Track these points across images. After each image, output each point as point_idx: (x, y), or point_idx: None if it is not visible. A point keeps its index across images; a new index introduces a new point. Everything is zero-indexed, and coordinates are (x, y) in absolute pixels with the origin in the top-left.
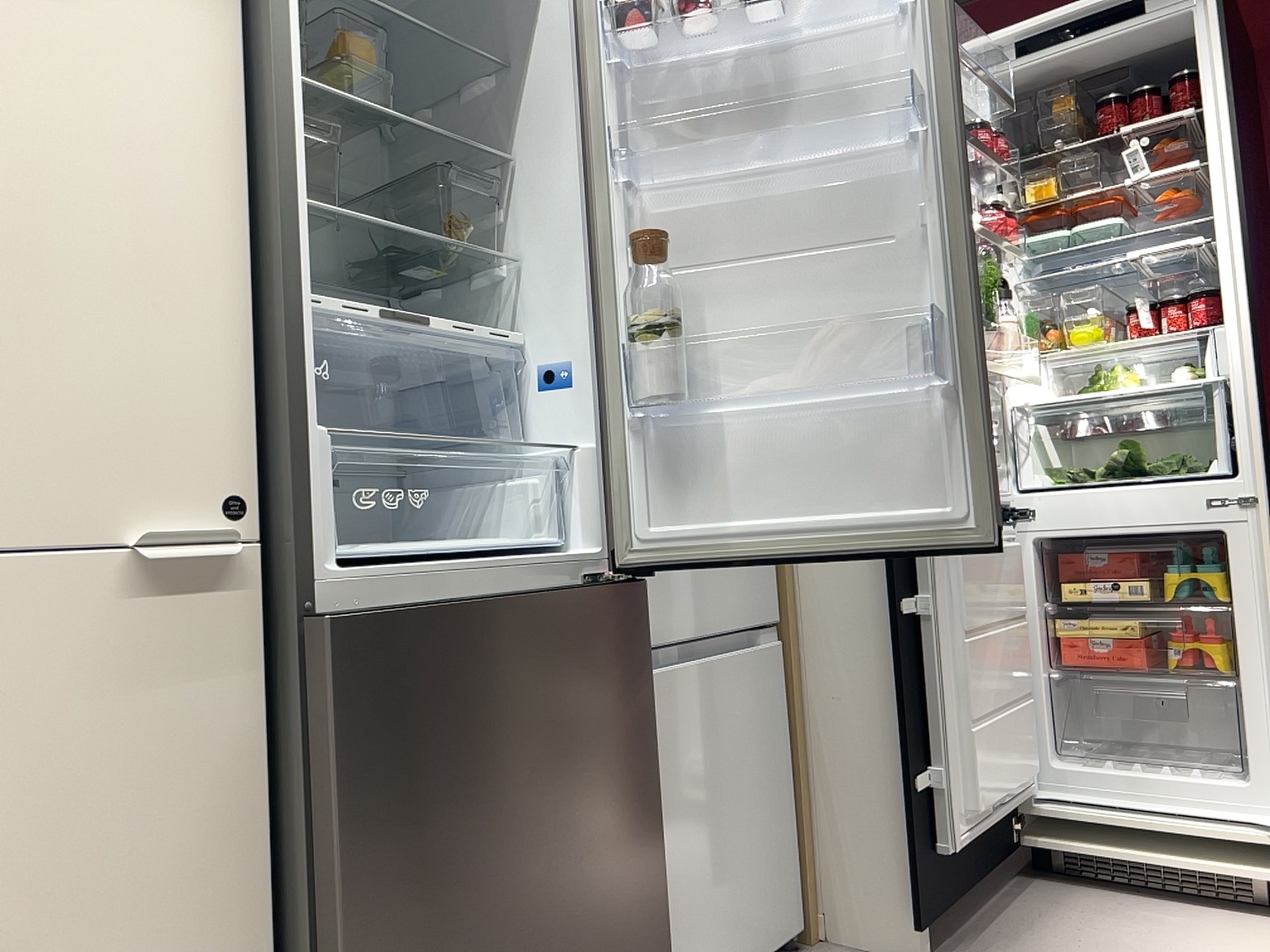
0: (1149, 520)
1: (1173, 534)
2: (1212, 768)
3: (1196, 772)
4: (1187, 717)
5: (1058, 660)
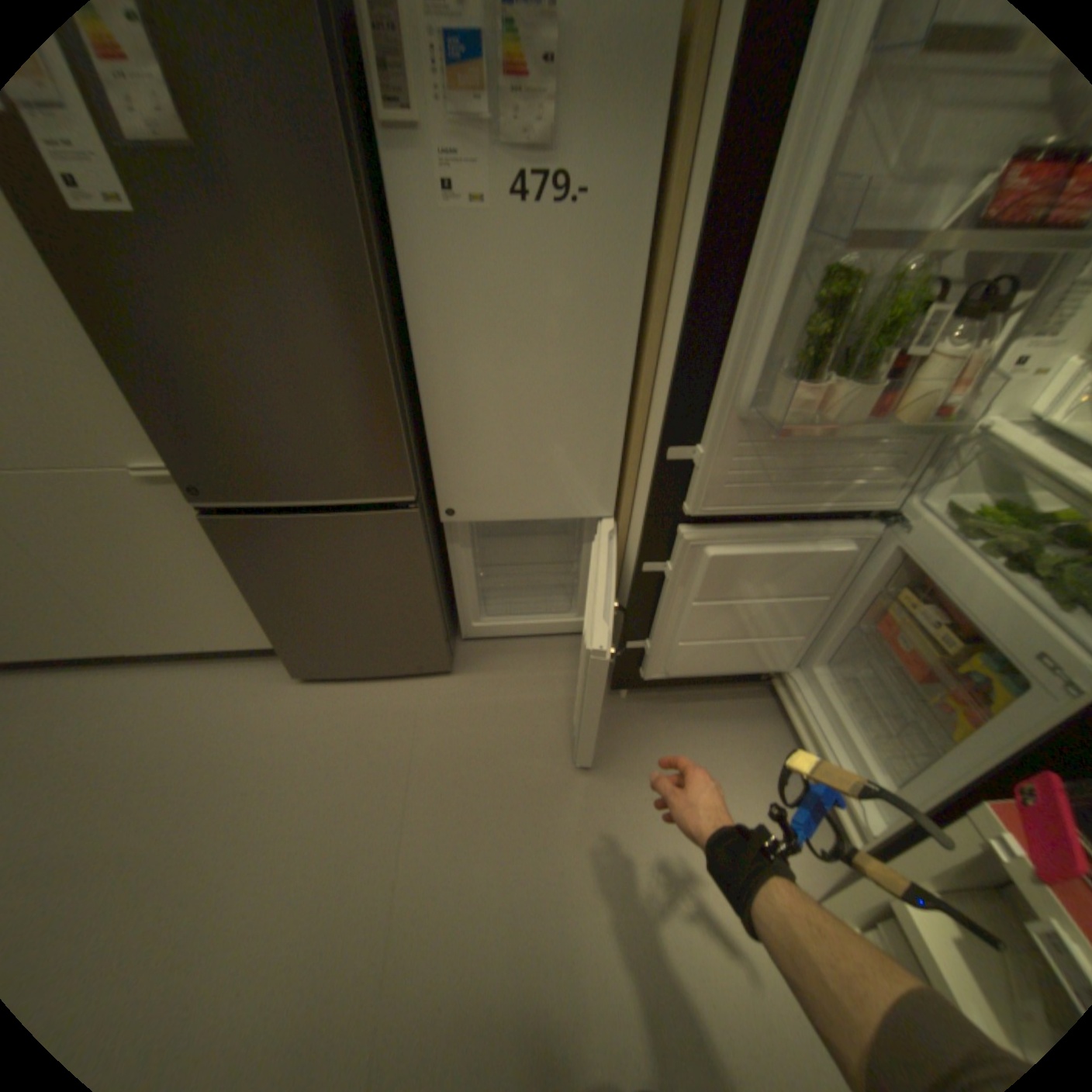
0: (979, 615)
1: (993, 641)
2: (914, 760)
3: (887, 754)
4: (954, 721)
5: (878, 621)
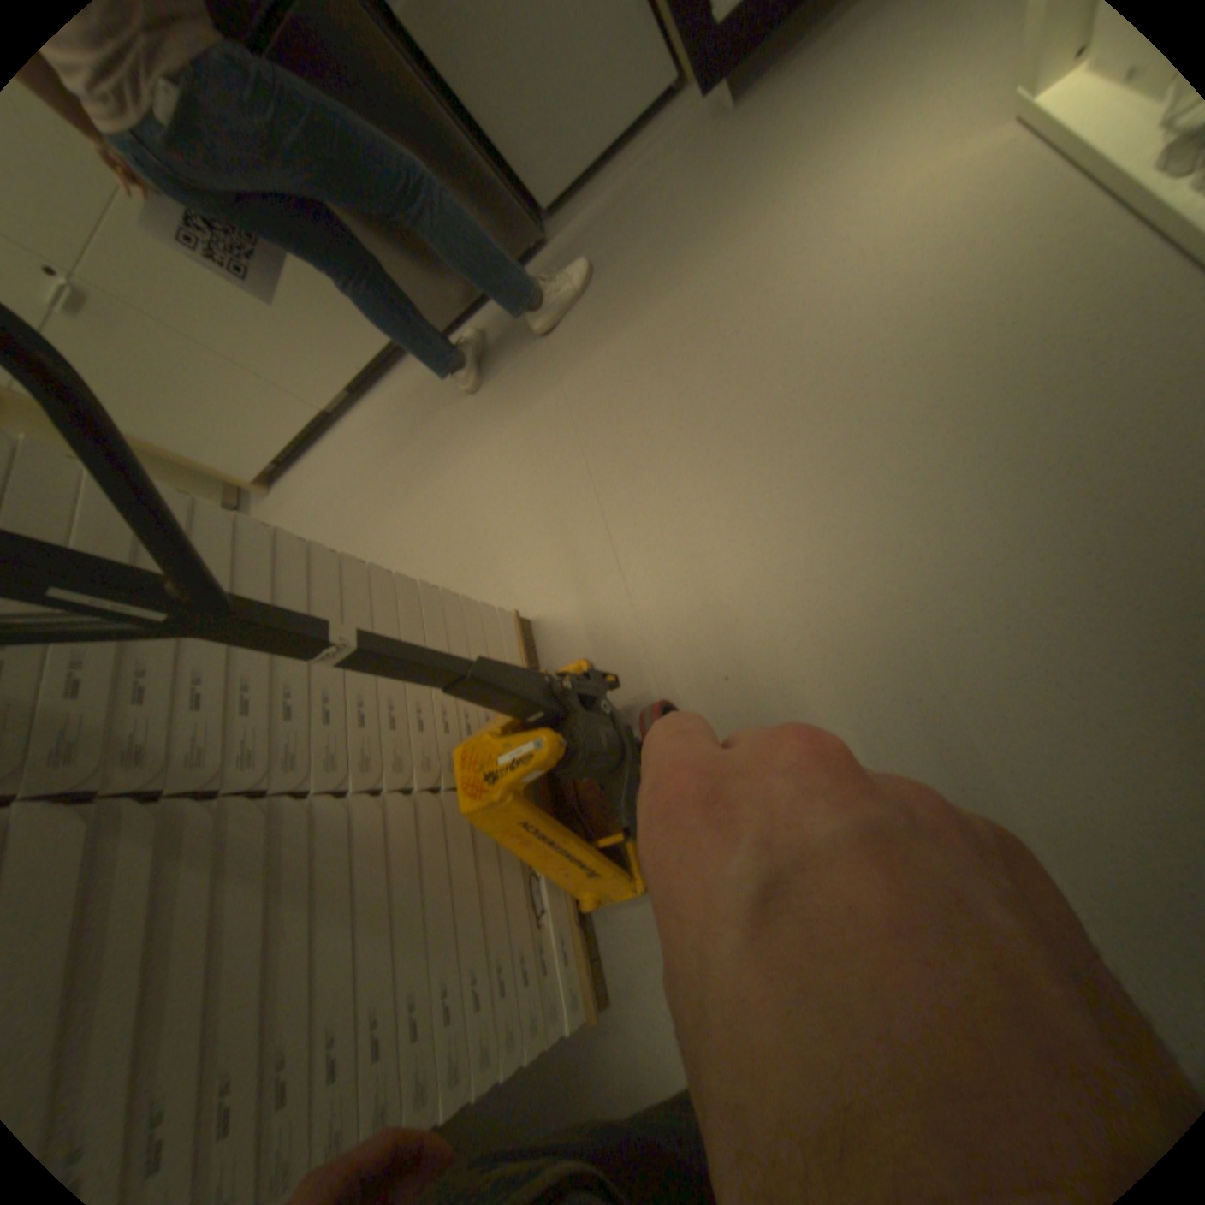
0: None
1: None
2: None
3: None
4: None
5: None
